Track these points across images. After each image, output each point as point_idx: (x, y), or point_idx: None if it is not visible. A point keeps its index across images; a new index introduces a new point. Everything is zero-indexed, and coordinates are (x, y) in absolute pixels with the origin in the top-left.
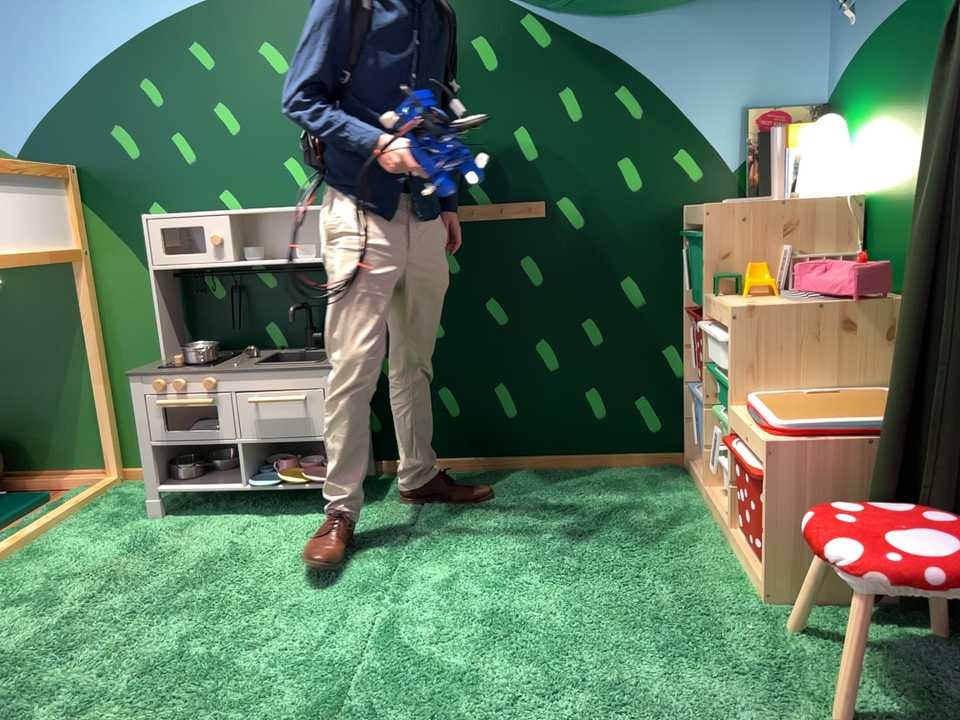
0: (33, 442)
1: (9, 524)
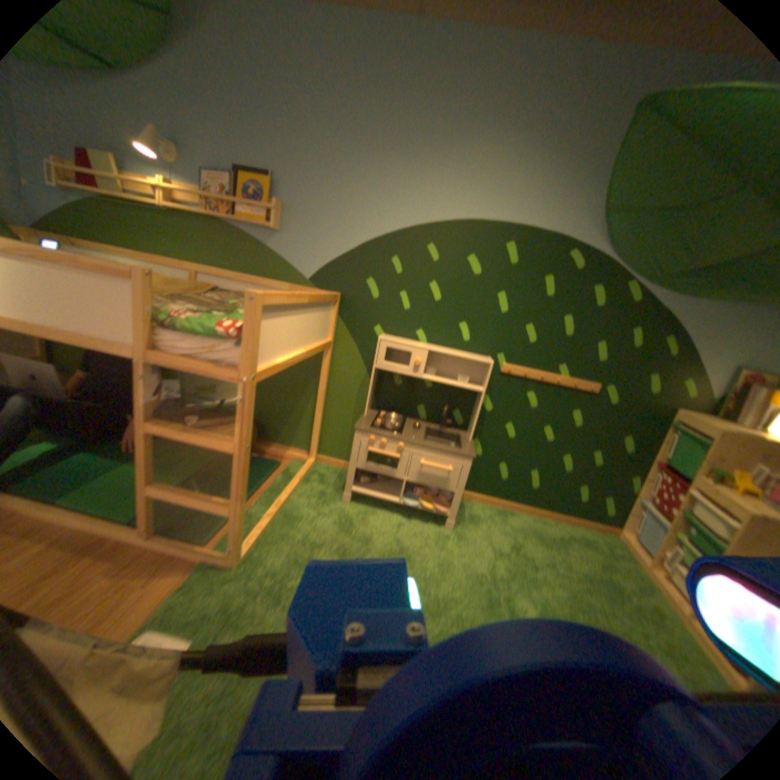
0: (271, 426)
1: (264, 480)
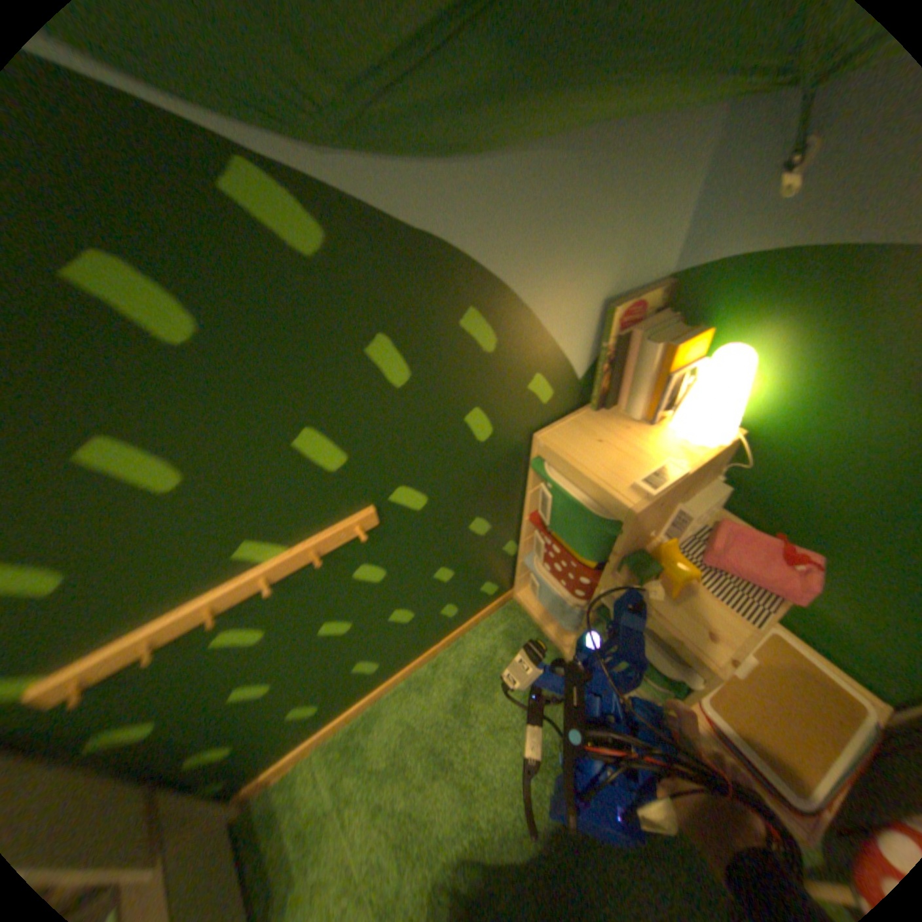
0: None
1: None
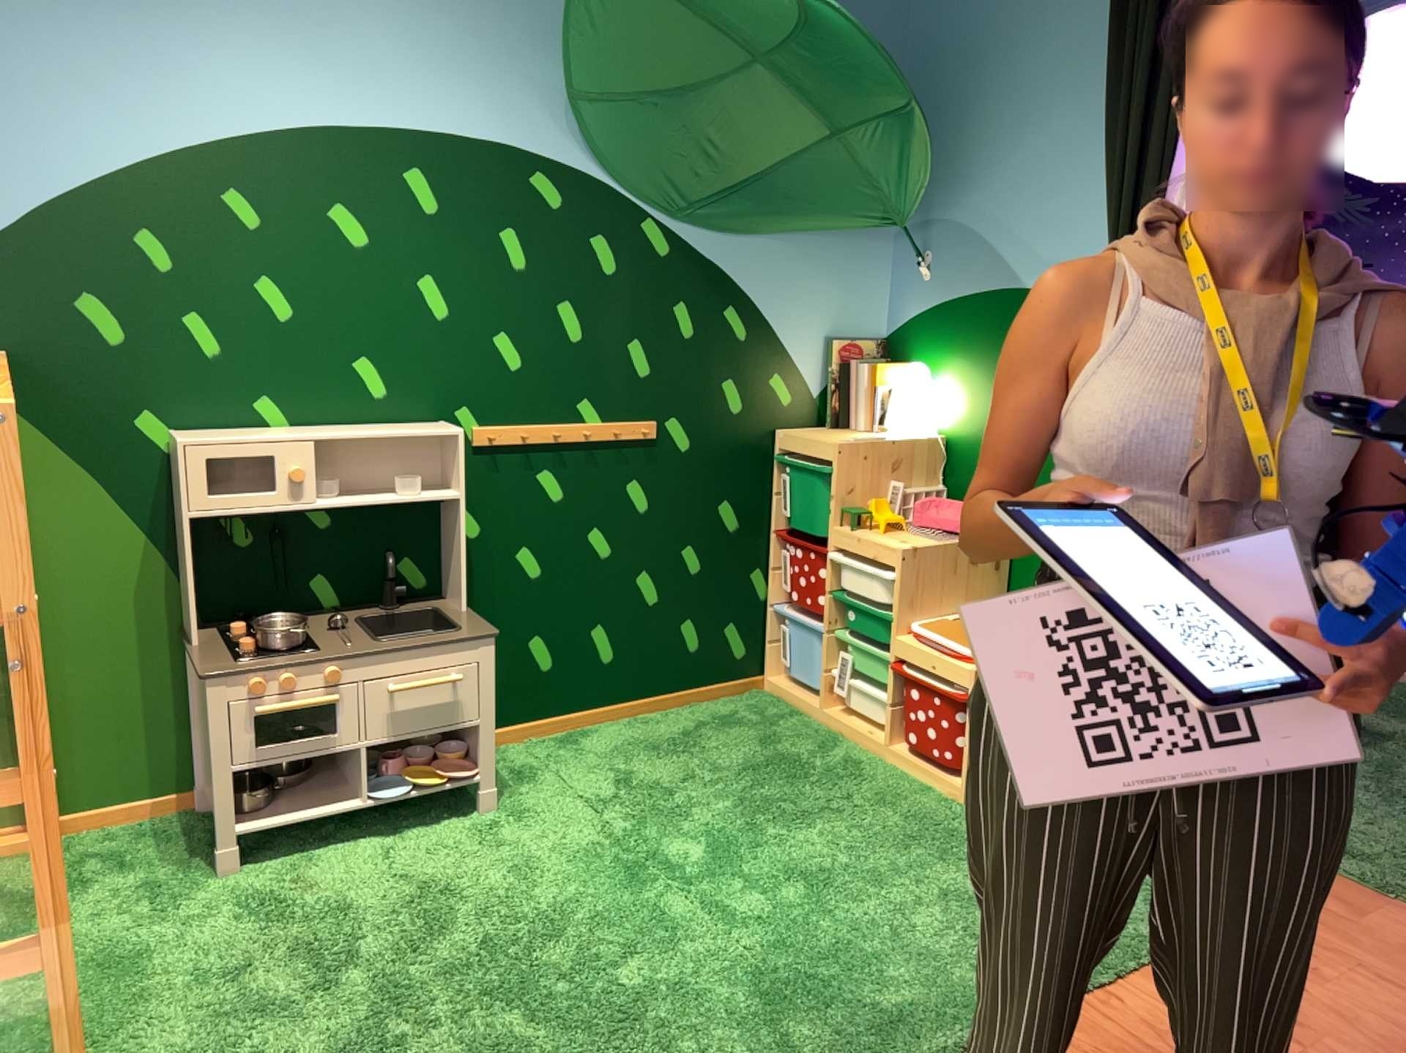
0: None
1: None
